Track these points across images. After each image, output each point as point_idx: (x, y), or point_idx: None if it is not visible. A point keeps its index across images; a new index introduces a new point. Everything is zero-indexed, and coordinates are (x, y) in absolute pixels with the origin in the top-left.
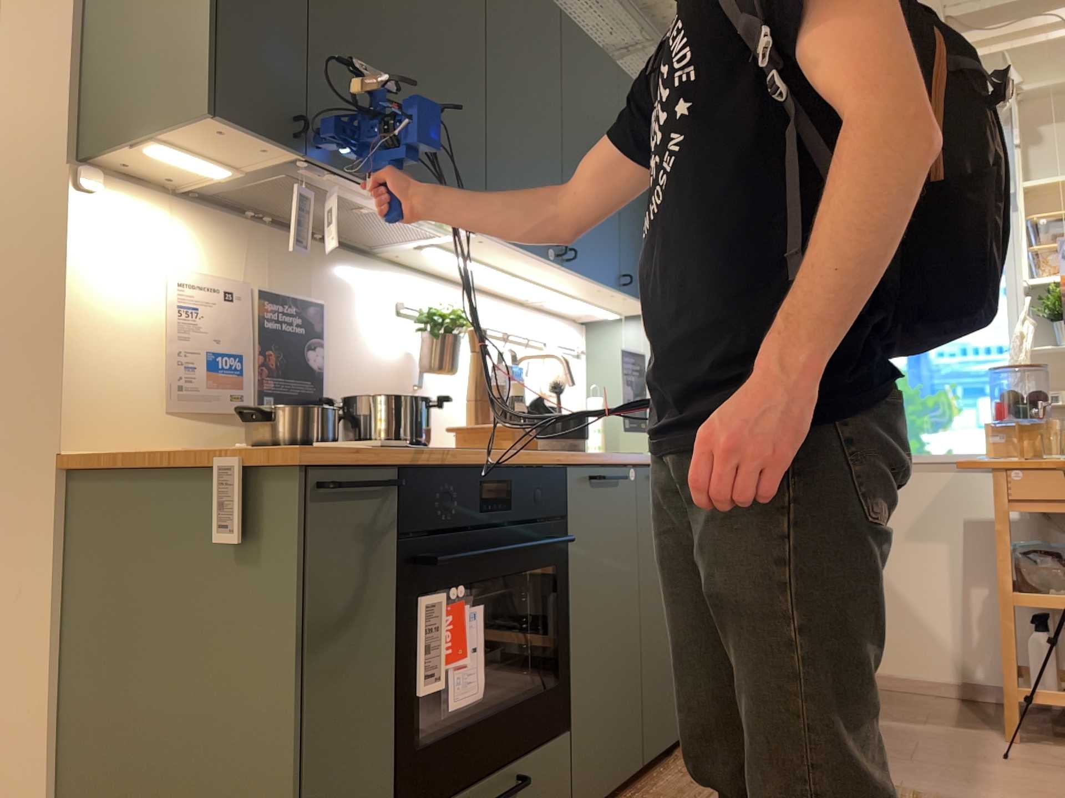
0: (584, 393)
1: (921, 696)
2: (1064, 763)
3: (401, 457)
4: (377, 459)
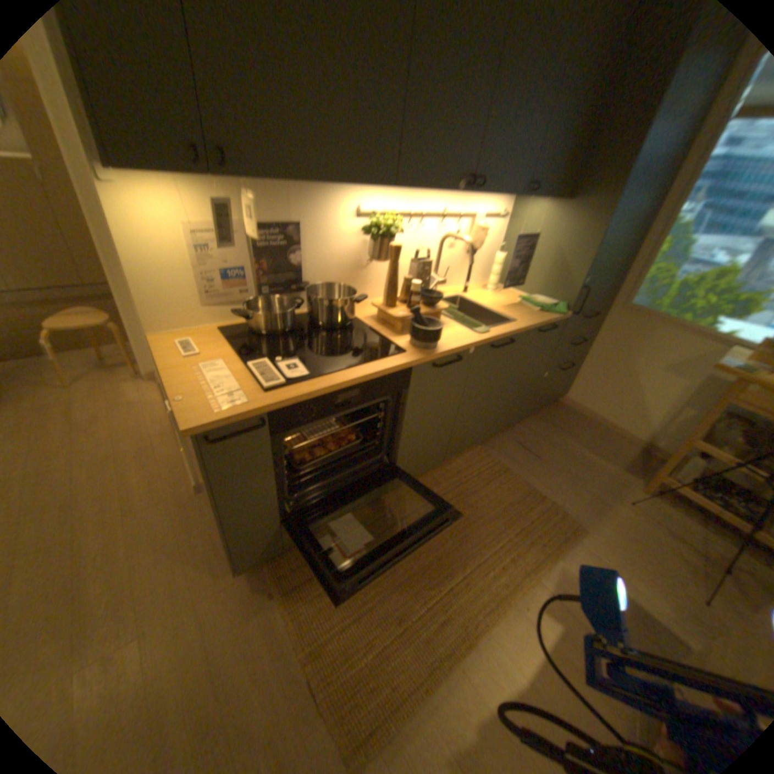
0: (497, 244)
1: (622, 440)
2: (661, 519)
3: (266, 409)
4: (248, 415)
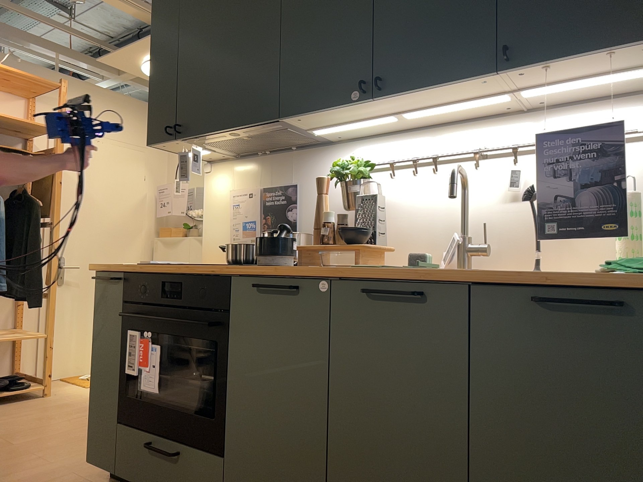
0: None
1: None
2: None
3: (120, 267)
4: (113, 268)
